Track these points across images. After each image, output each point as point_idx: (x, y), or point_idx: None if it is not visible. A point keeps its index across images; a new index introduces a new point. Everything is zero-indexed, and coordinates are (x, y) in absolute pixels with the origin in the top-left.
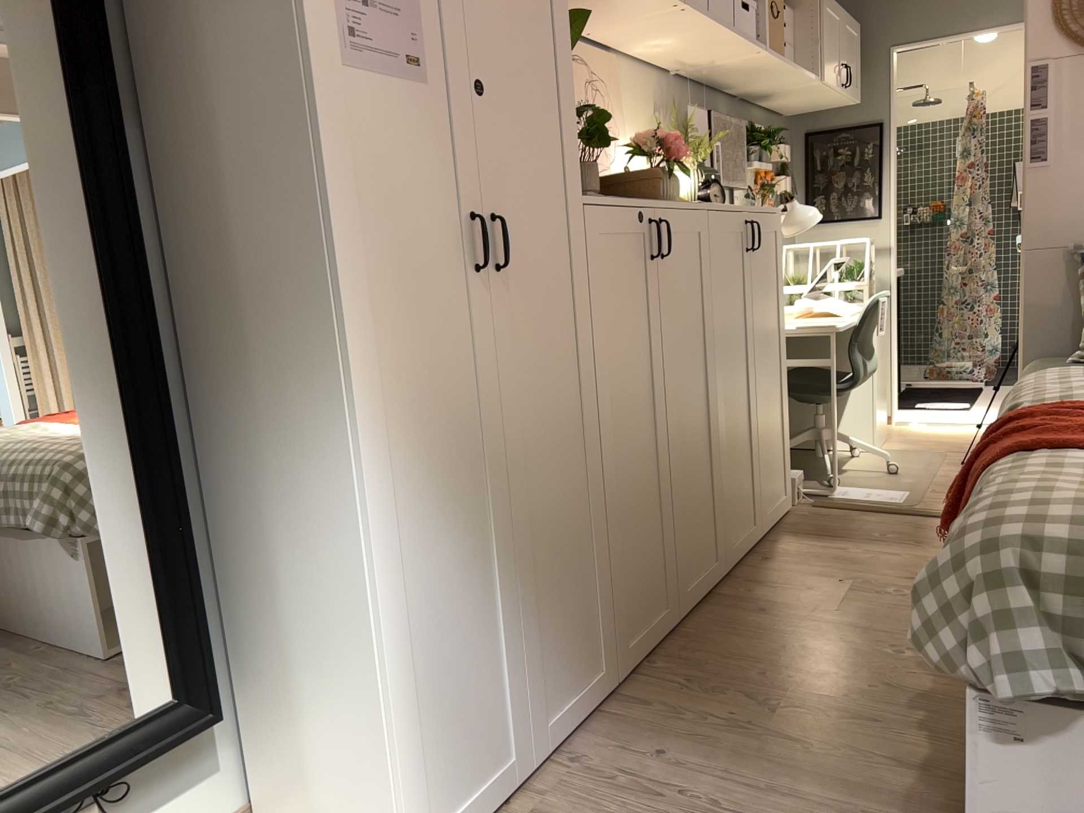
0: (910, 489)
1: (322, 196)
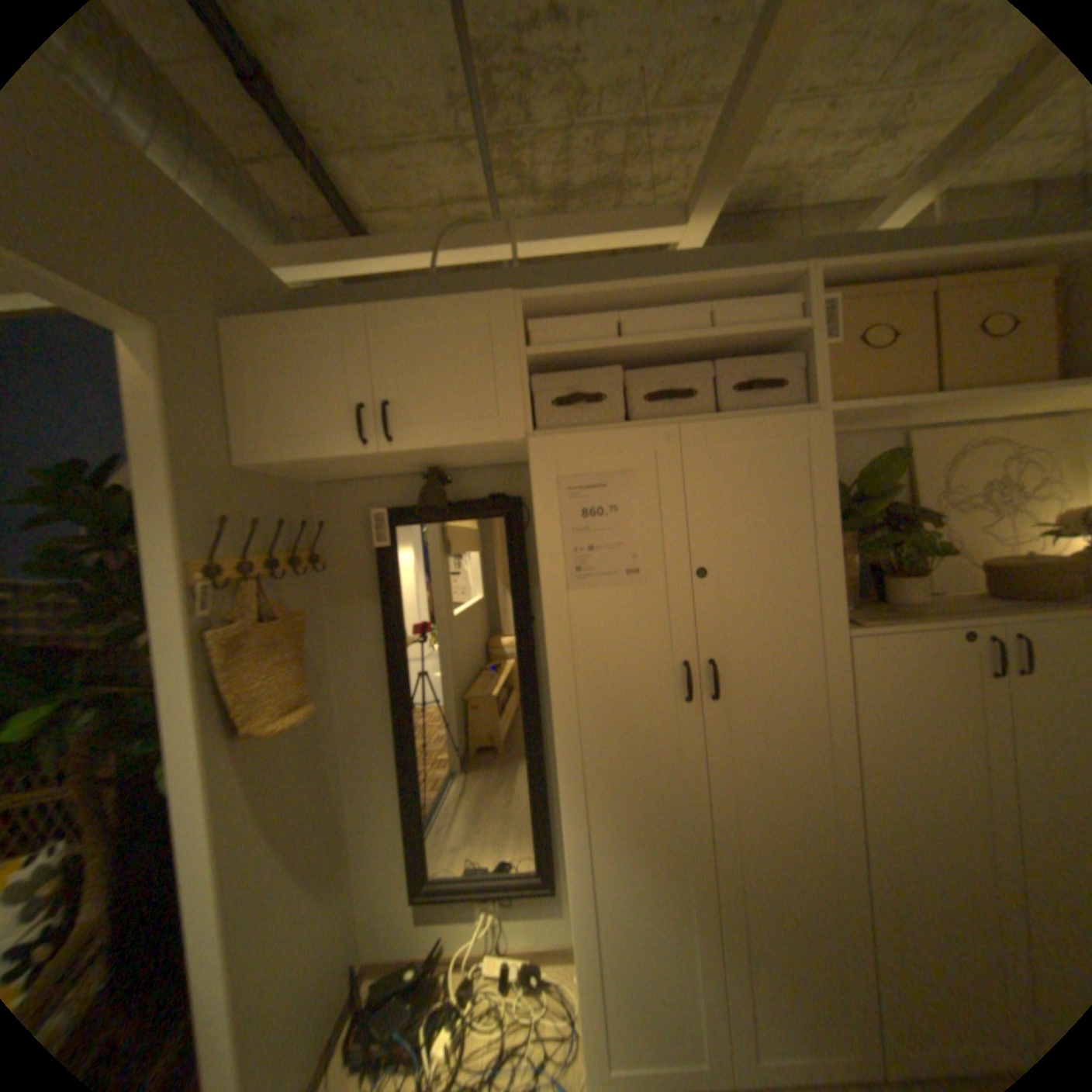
0: None
1: (550, 667)
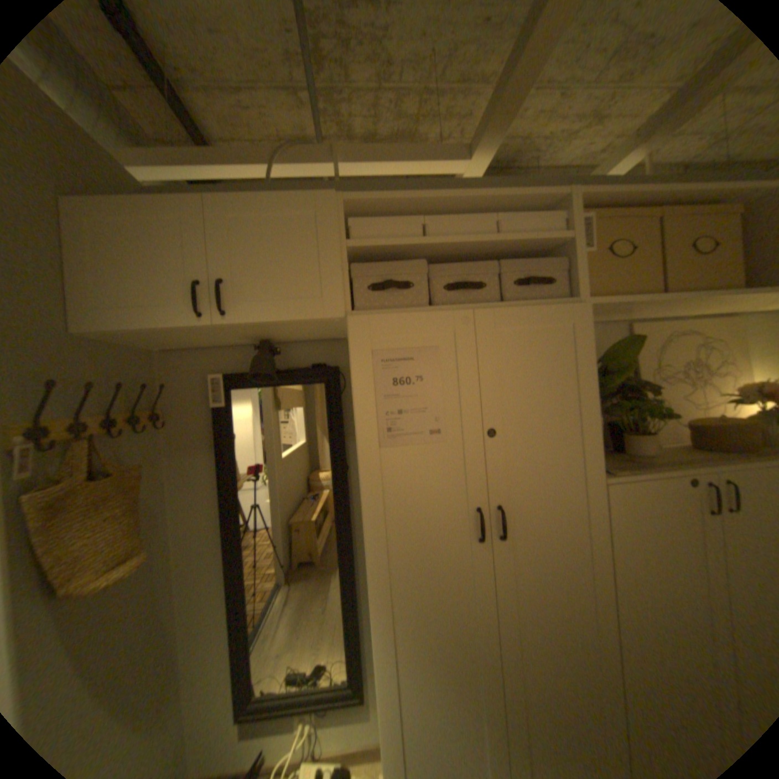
0: None
1: (364, 517)
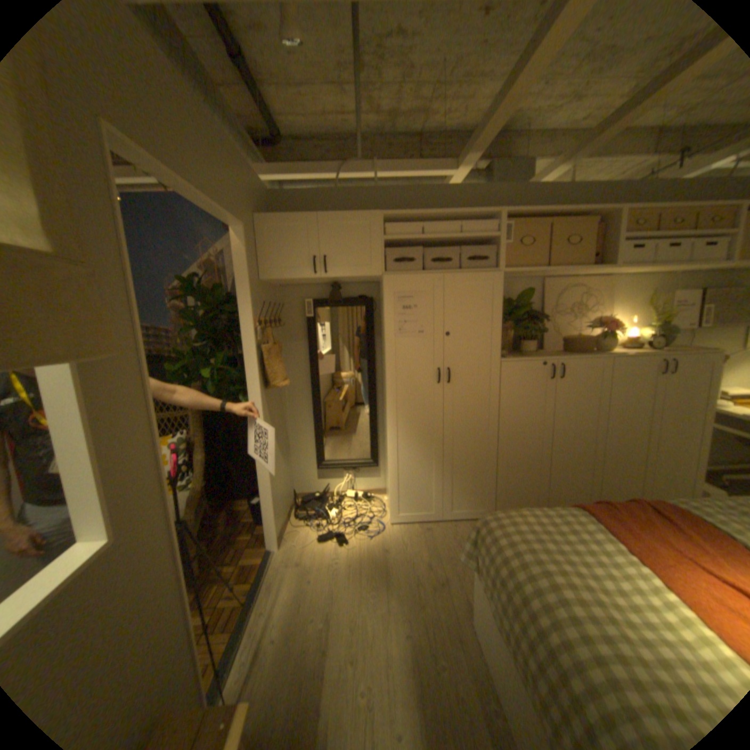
0: None
1: (386, 368)
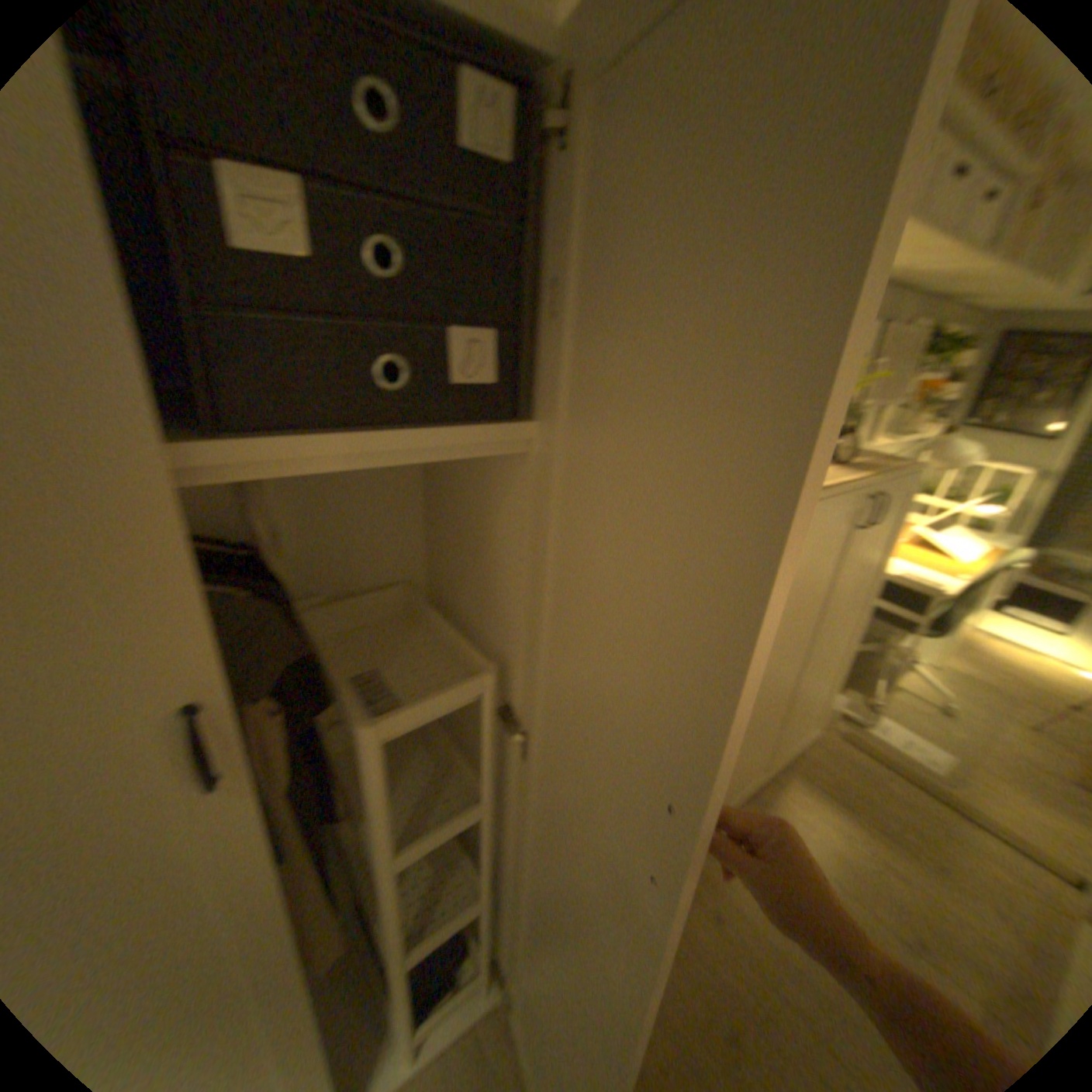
0: (958, 755)
1: None
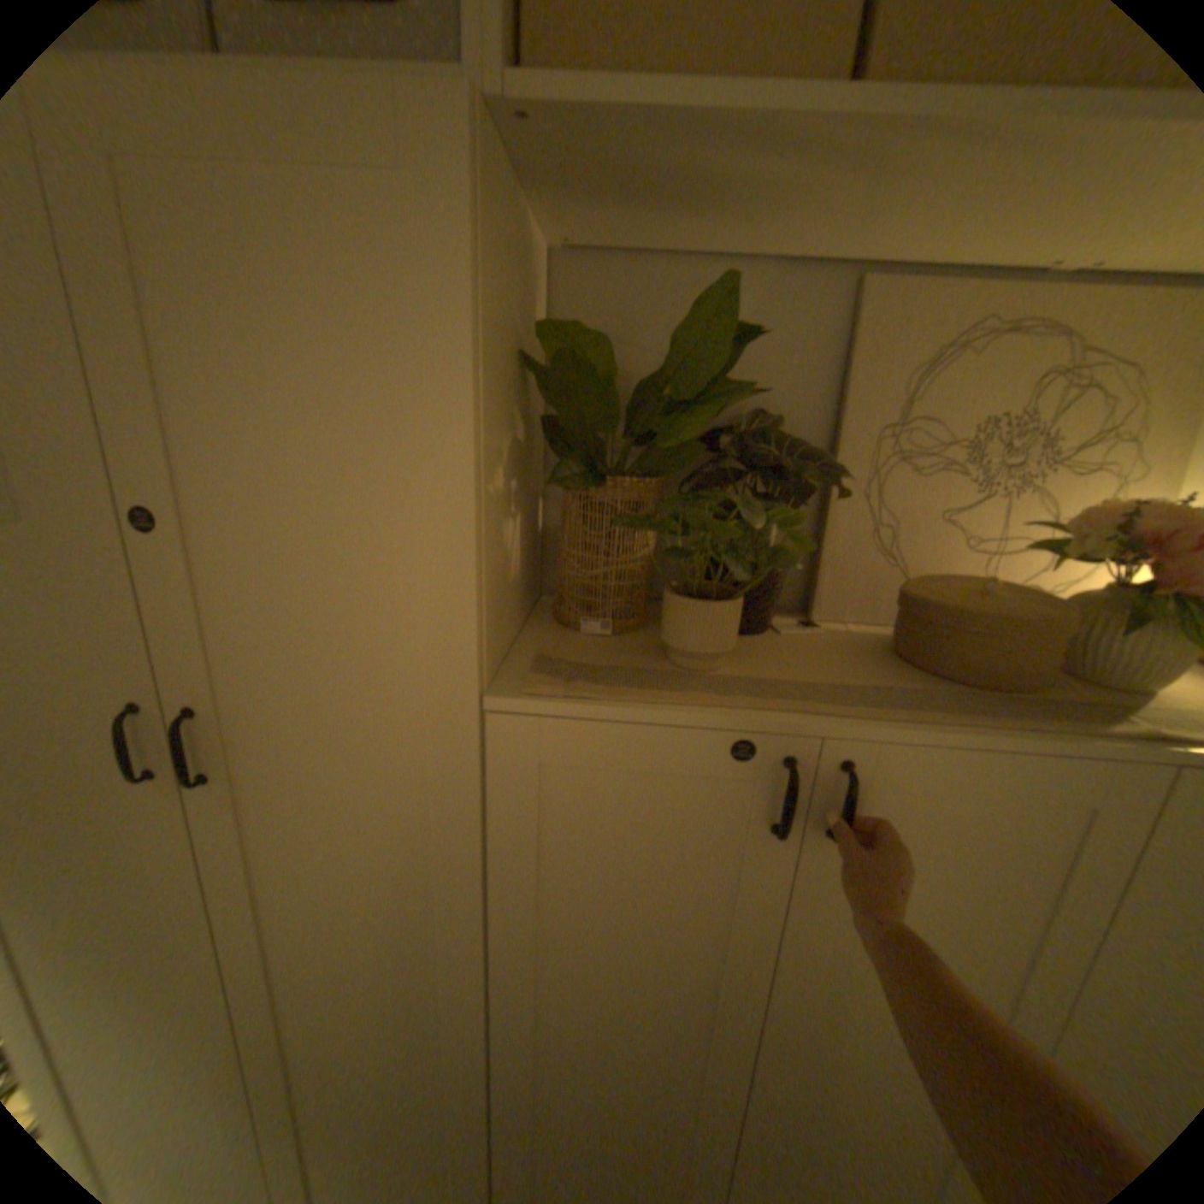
0: None
1: None
